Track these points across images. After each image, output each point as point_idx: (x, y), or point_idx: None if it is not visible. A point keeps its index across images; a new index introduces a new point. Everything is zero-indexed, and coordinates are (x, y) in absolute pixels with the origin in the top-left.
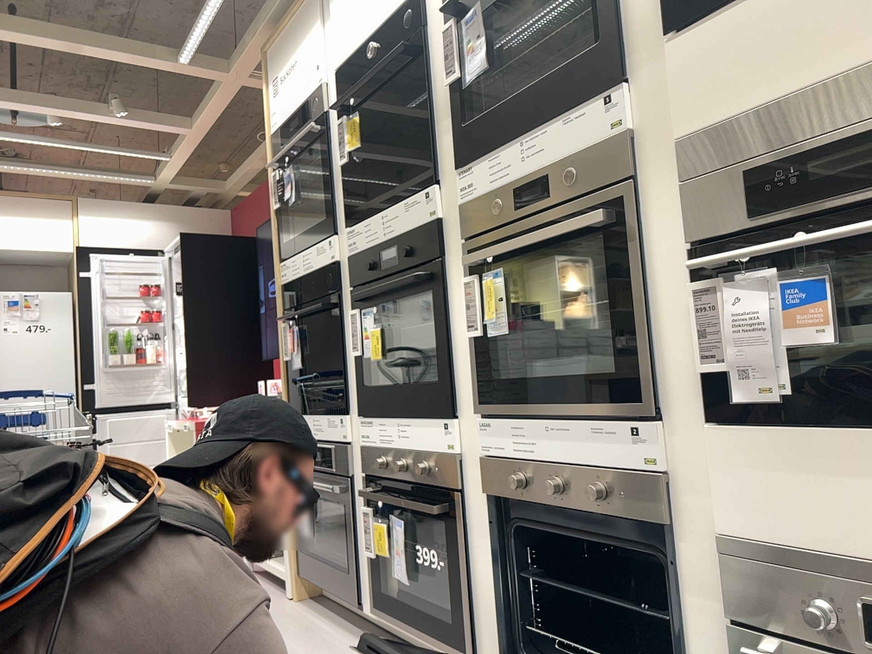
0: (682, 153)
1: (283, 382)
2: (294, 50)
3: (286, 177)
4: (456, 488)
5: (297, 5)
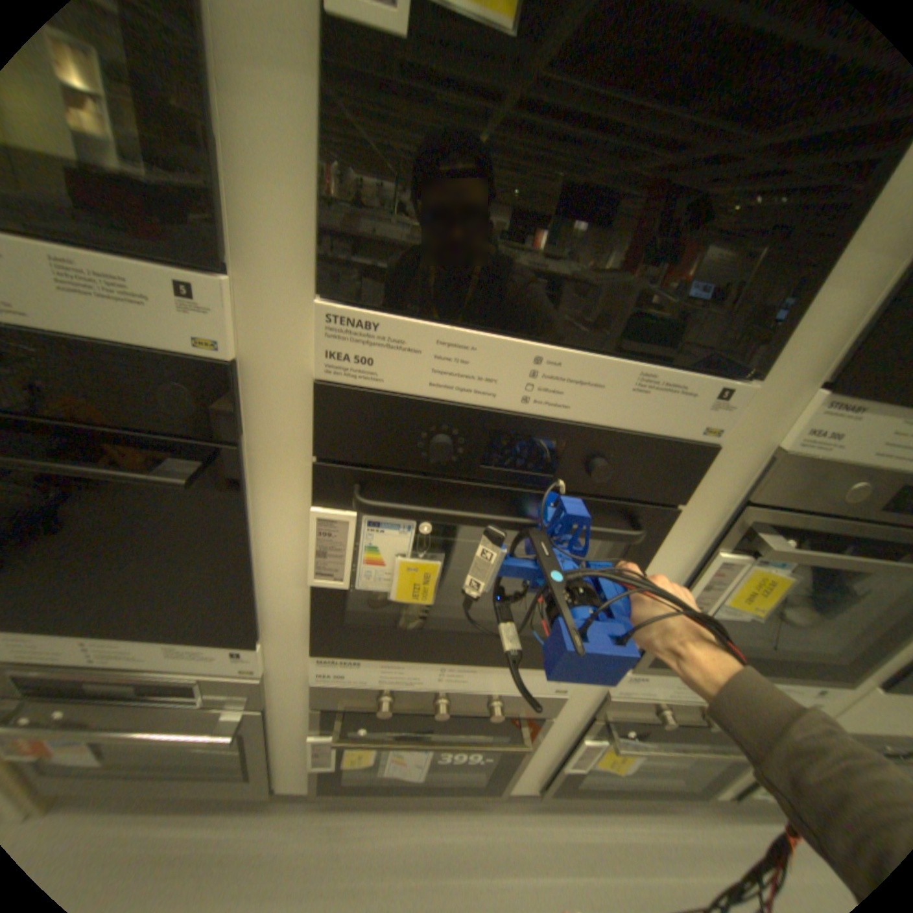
0: None
1: None
2: None
3: None
4: (552, 718)
5: None
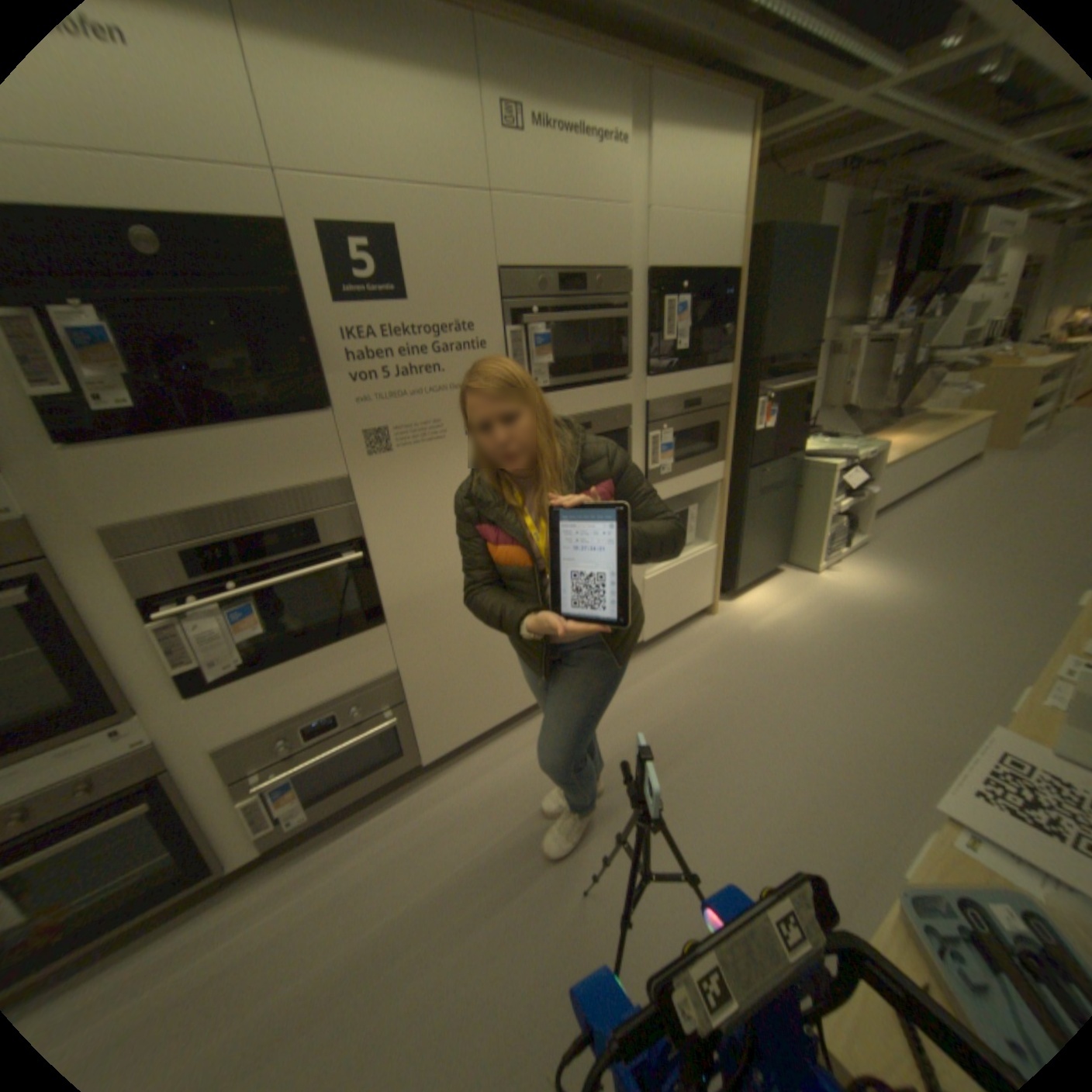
0: (106, 540)
1: None
2: None
3: None
4: None
5: None
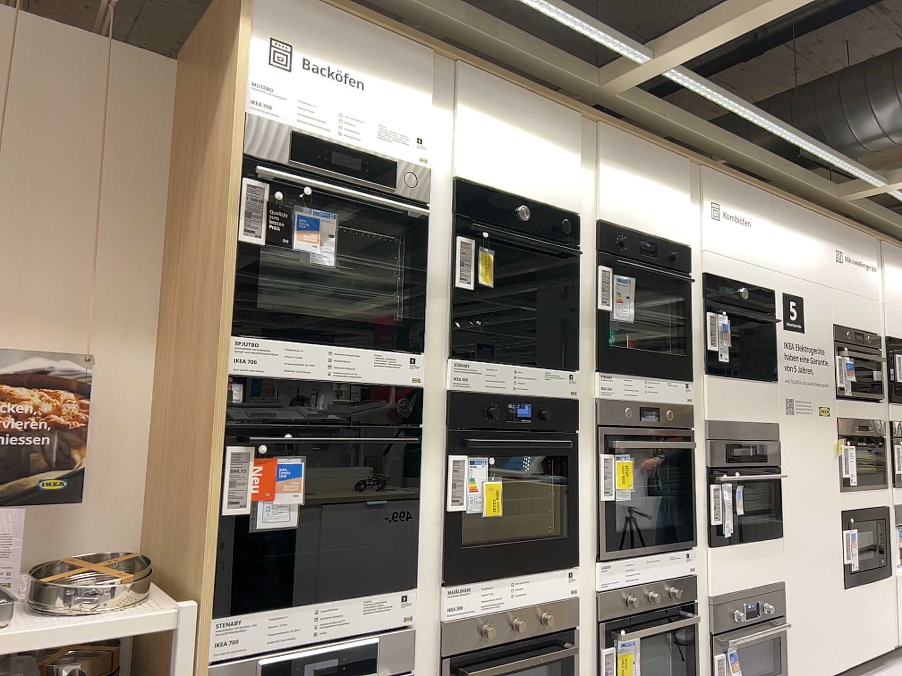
0: (709, 427)
1: (215, 555)
2: (363, 65)
3: (305, 217)
4: (576, 623)
5: (393, 30)
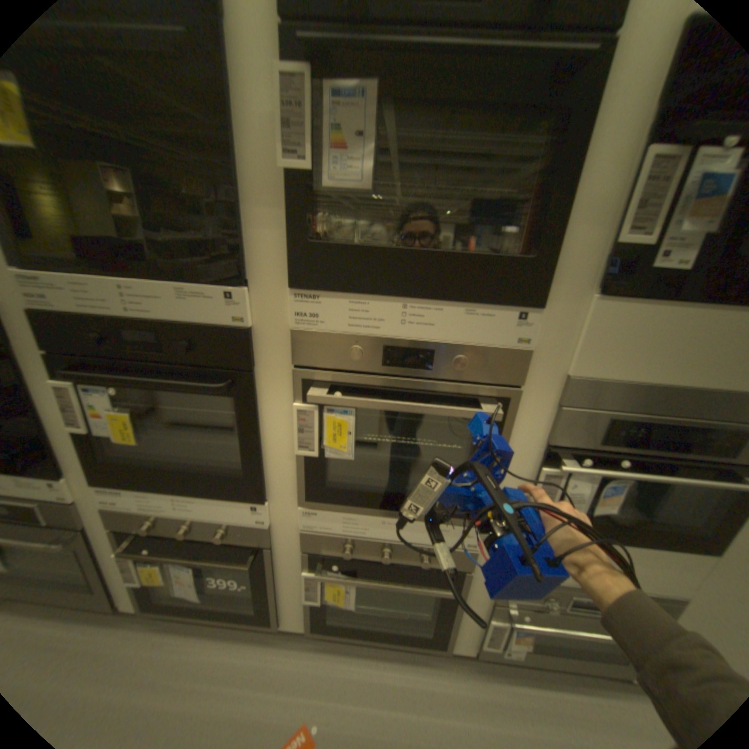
0: (573, 388)
1: None
2: None
3: None
4: (266, 547)
5: None
